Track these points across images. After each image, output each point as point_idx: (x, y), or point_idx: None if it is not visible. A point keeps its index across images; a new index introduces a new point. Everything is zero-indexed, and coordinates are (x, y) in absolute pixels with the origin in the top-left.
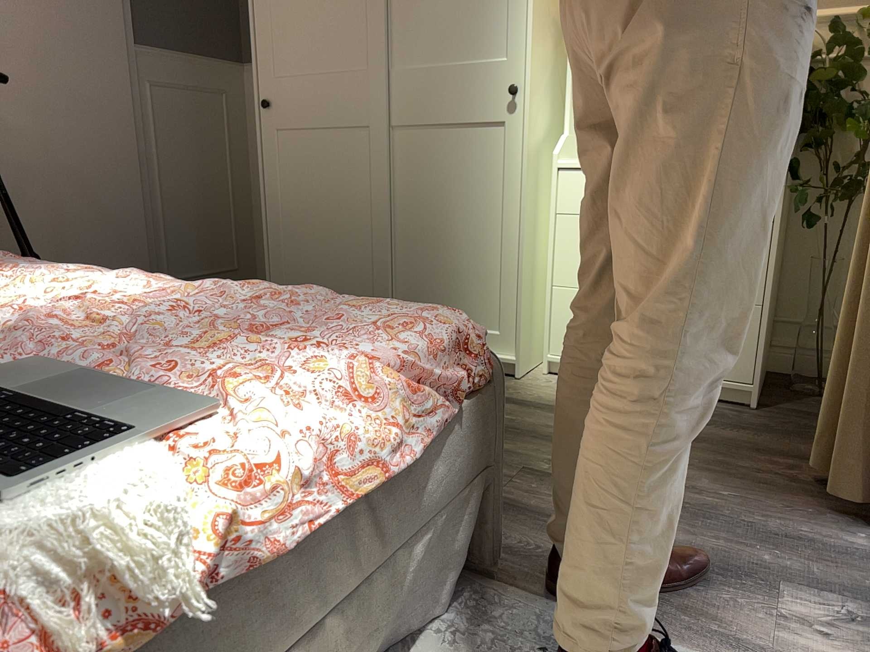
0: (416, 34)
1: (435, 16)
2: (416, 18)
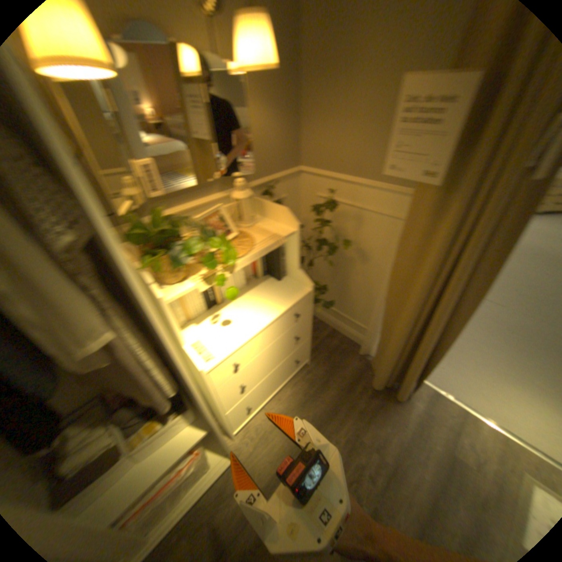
0: None
1: None
2: None
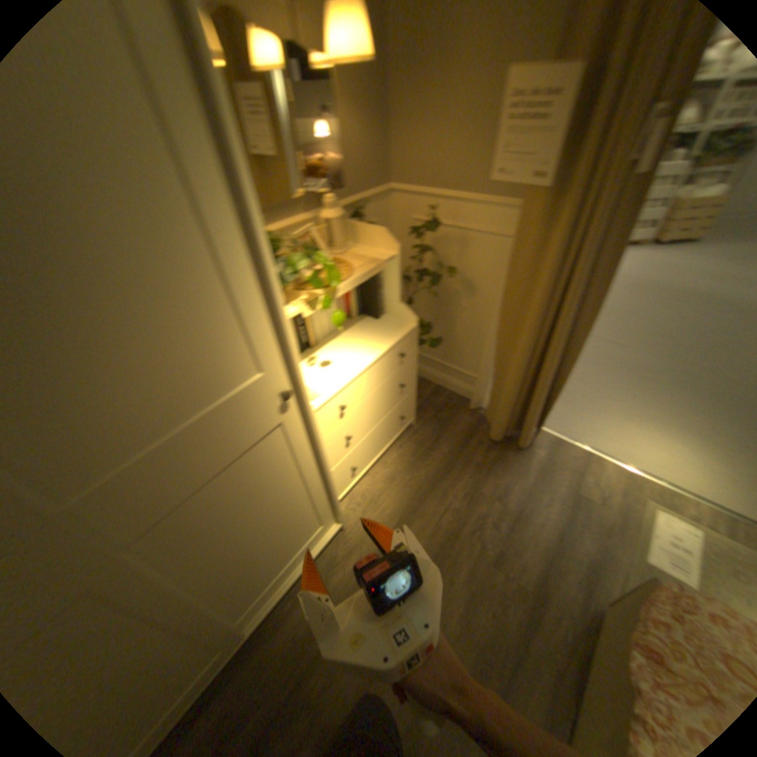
0: (95, 429)
1: (124, 386)
2: (77, 410)
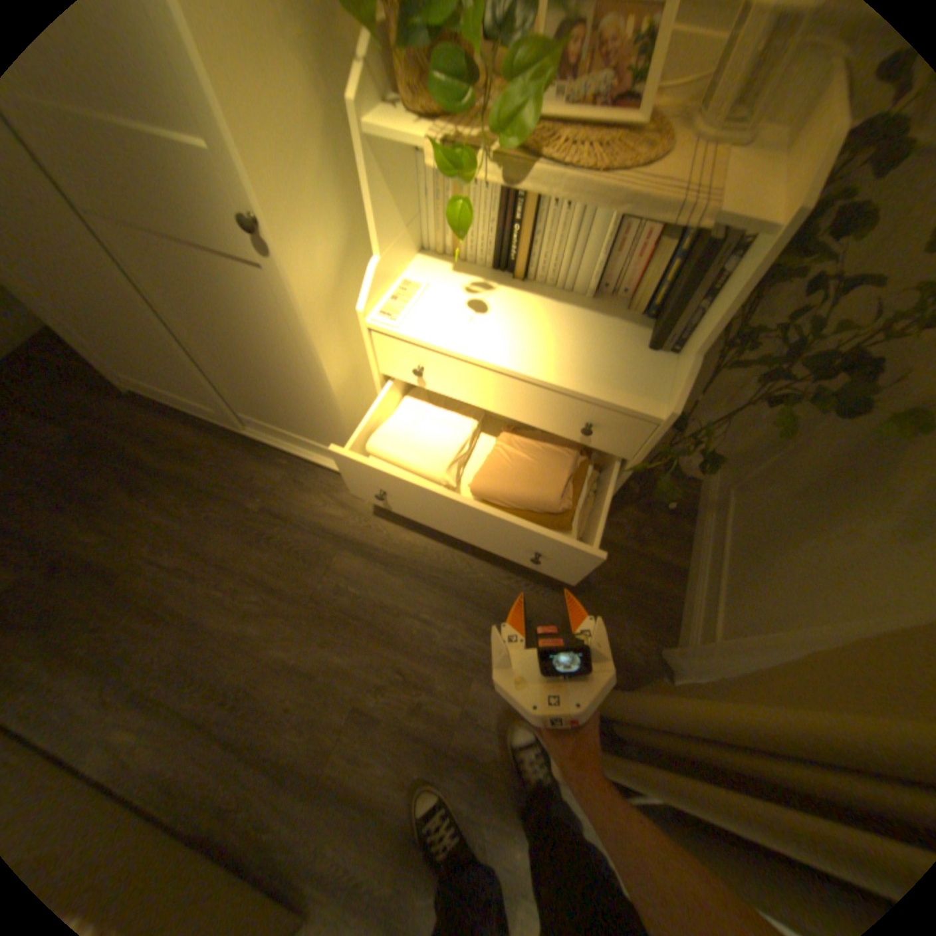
0: None
1: None
2: None
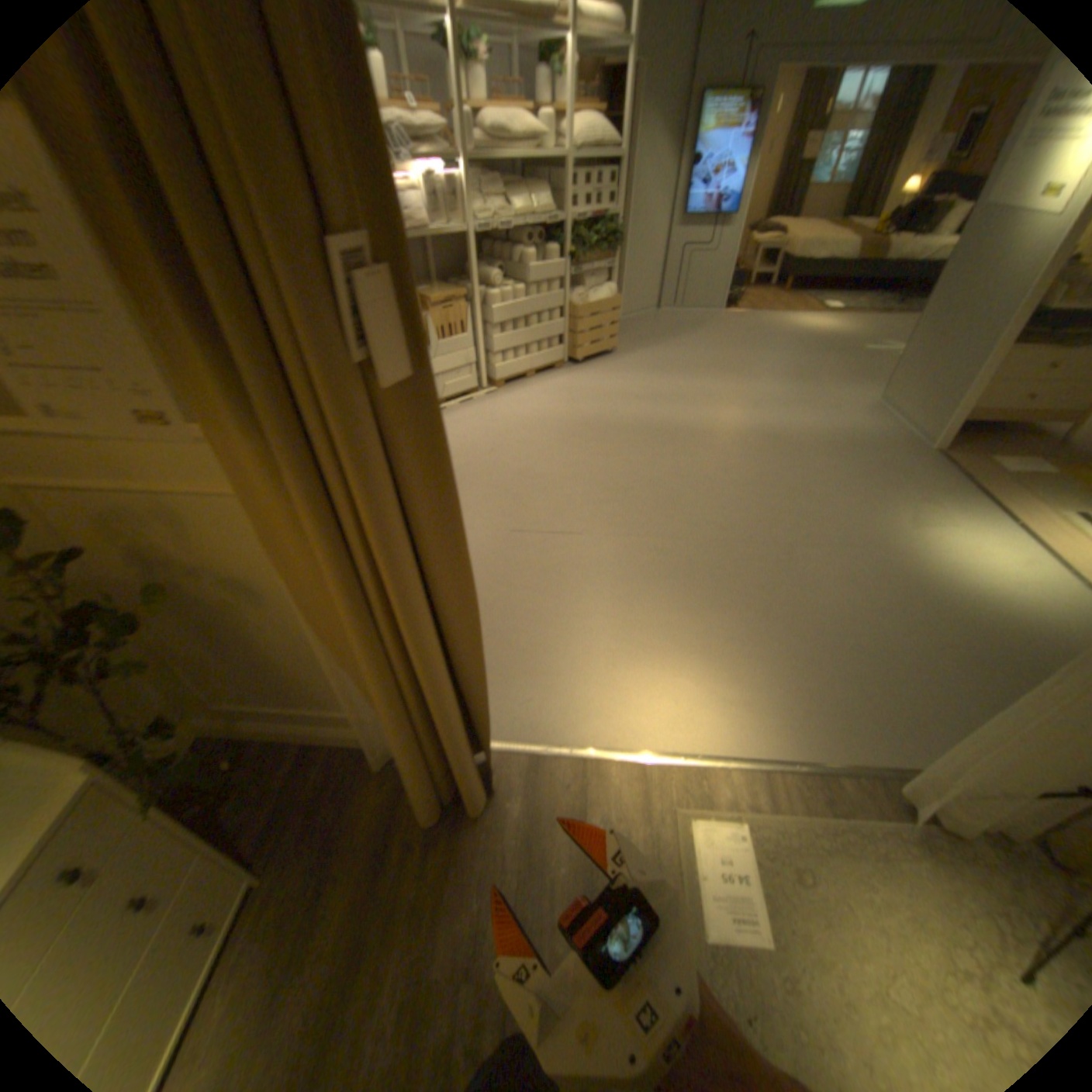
0: None
1: None
2: None
